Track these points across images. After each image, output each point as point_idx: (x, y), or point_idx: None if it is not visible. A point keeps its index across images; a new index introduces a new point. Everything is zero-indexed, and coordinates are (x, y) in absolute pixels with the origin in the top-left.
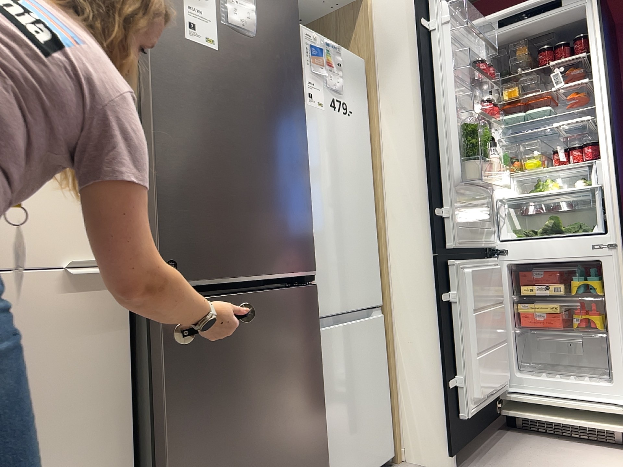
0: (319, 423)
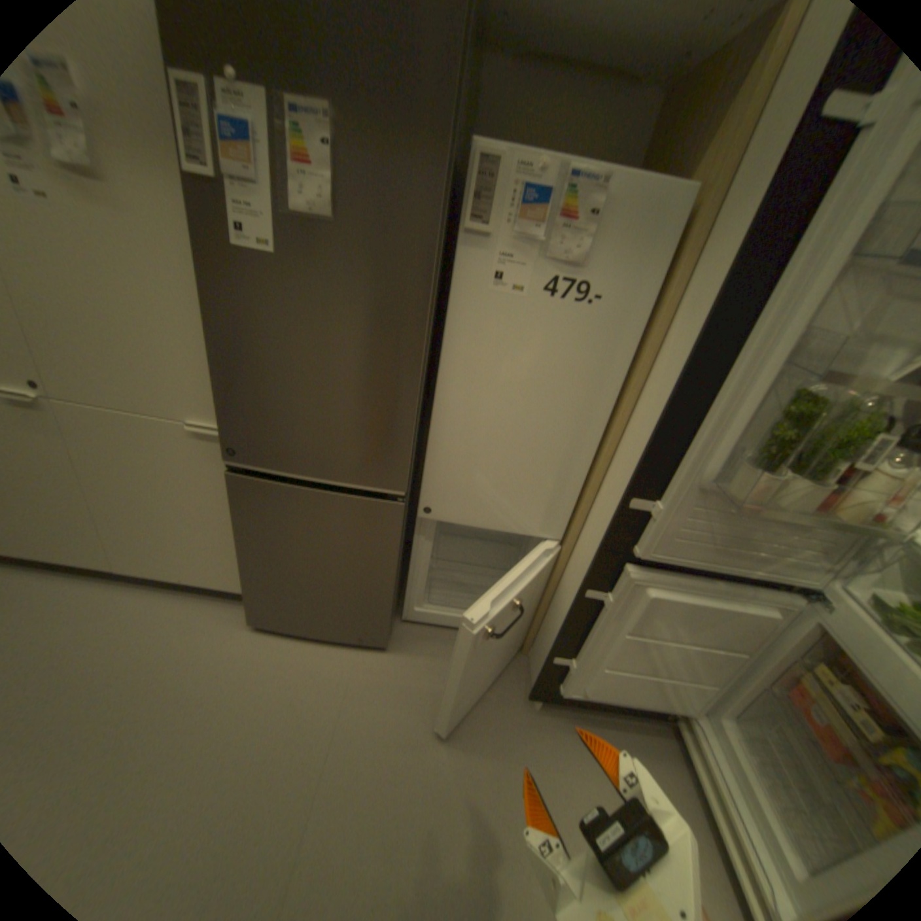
0: (384, 592)
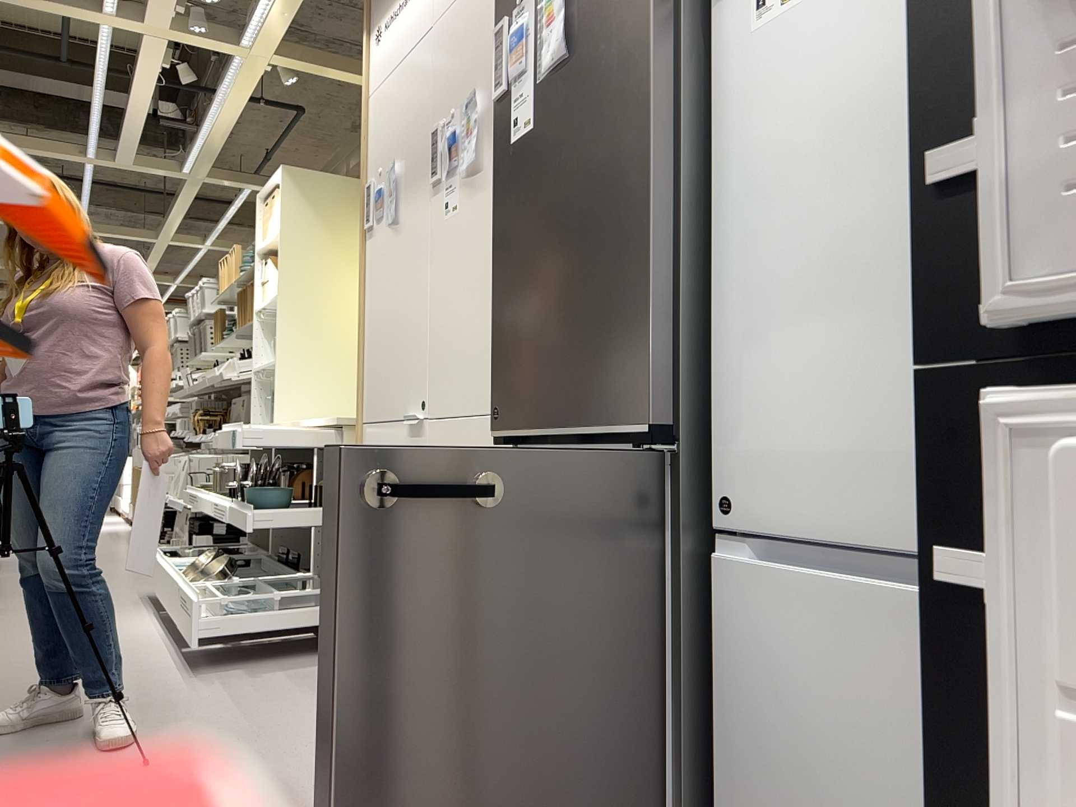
0: (642, 727)
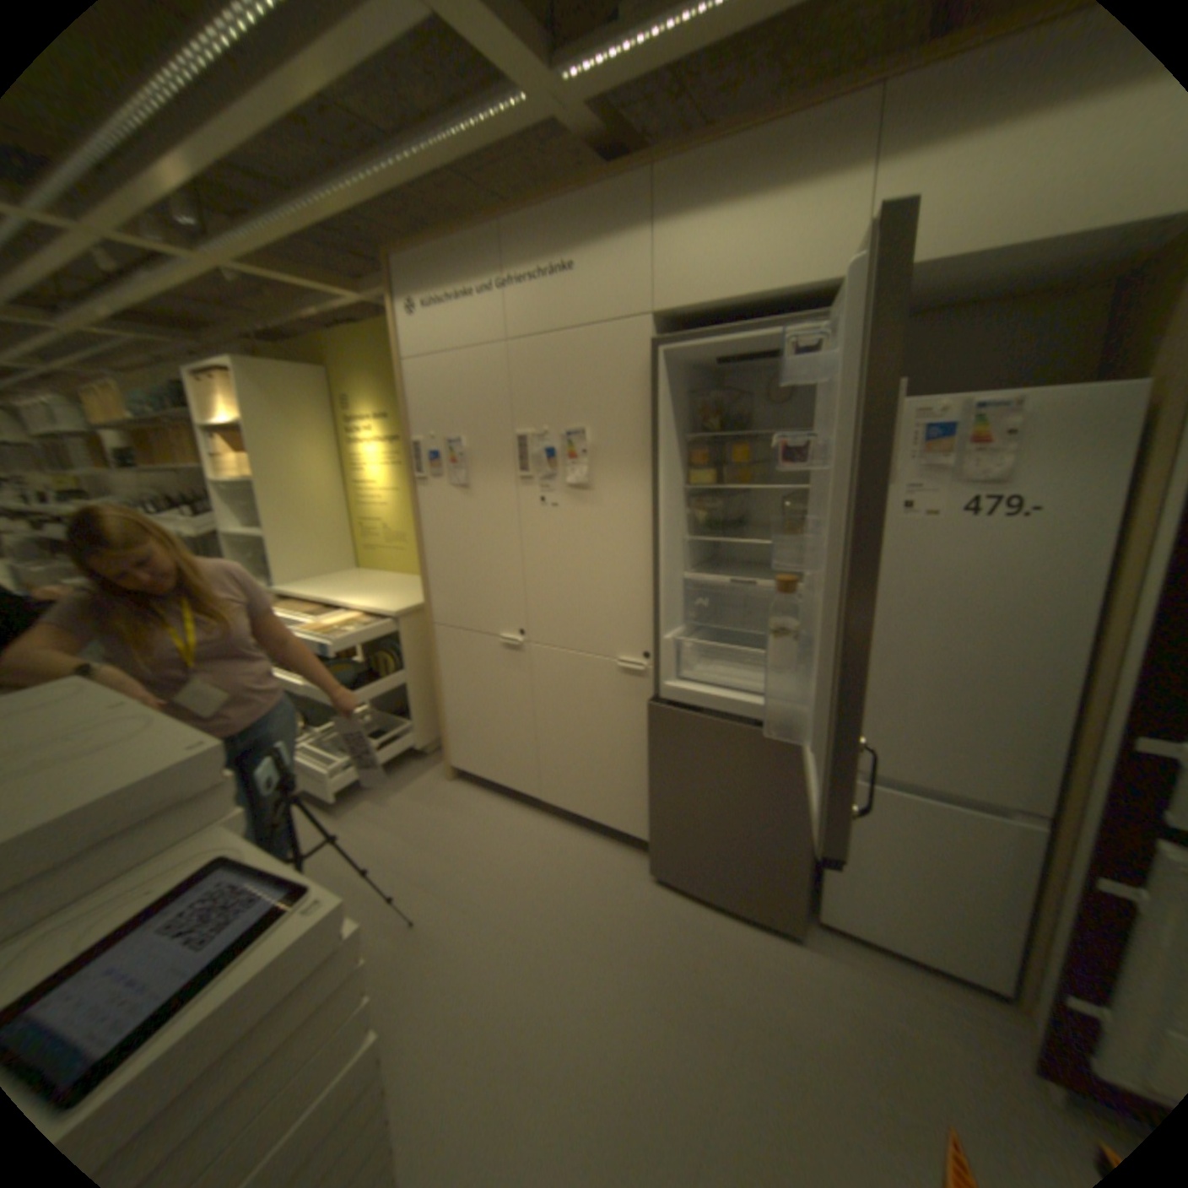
0: (798, 856)
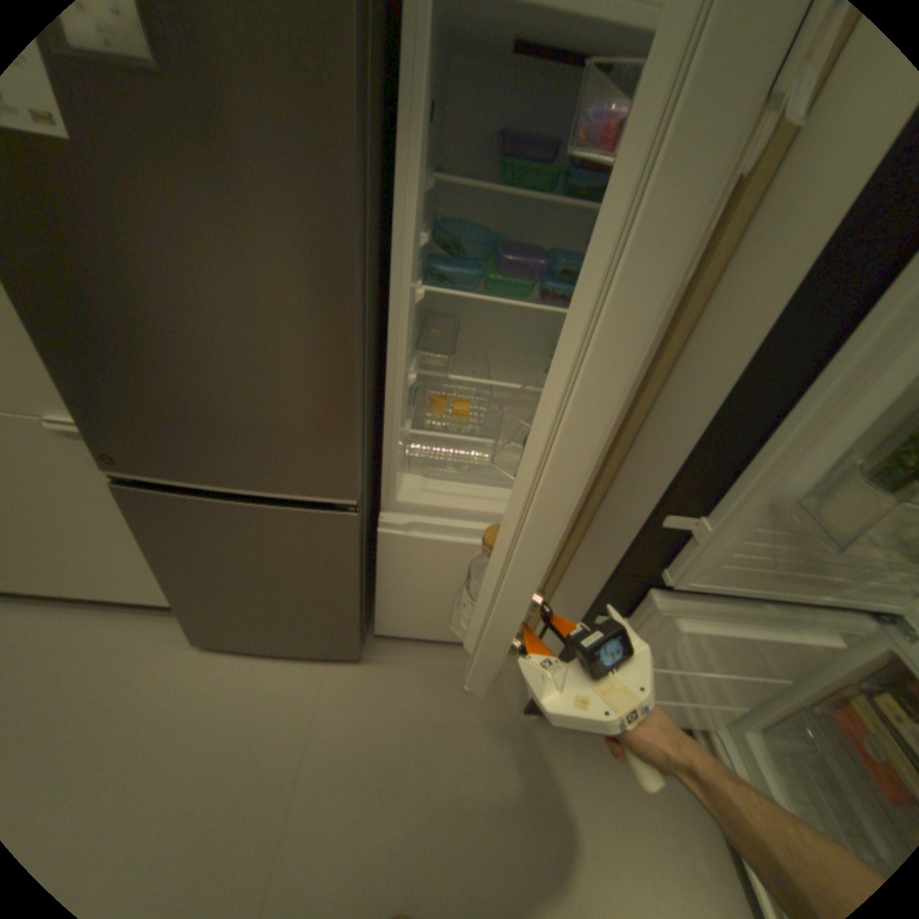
0: (347, 607)
